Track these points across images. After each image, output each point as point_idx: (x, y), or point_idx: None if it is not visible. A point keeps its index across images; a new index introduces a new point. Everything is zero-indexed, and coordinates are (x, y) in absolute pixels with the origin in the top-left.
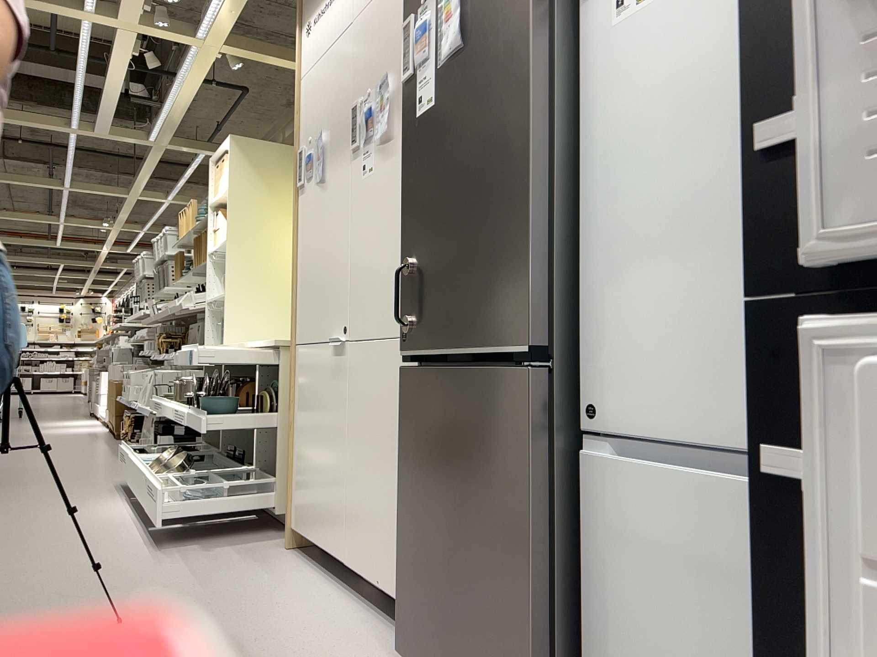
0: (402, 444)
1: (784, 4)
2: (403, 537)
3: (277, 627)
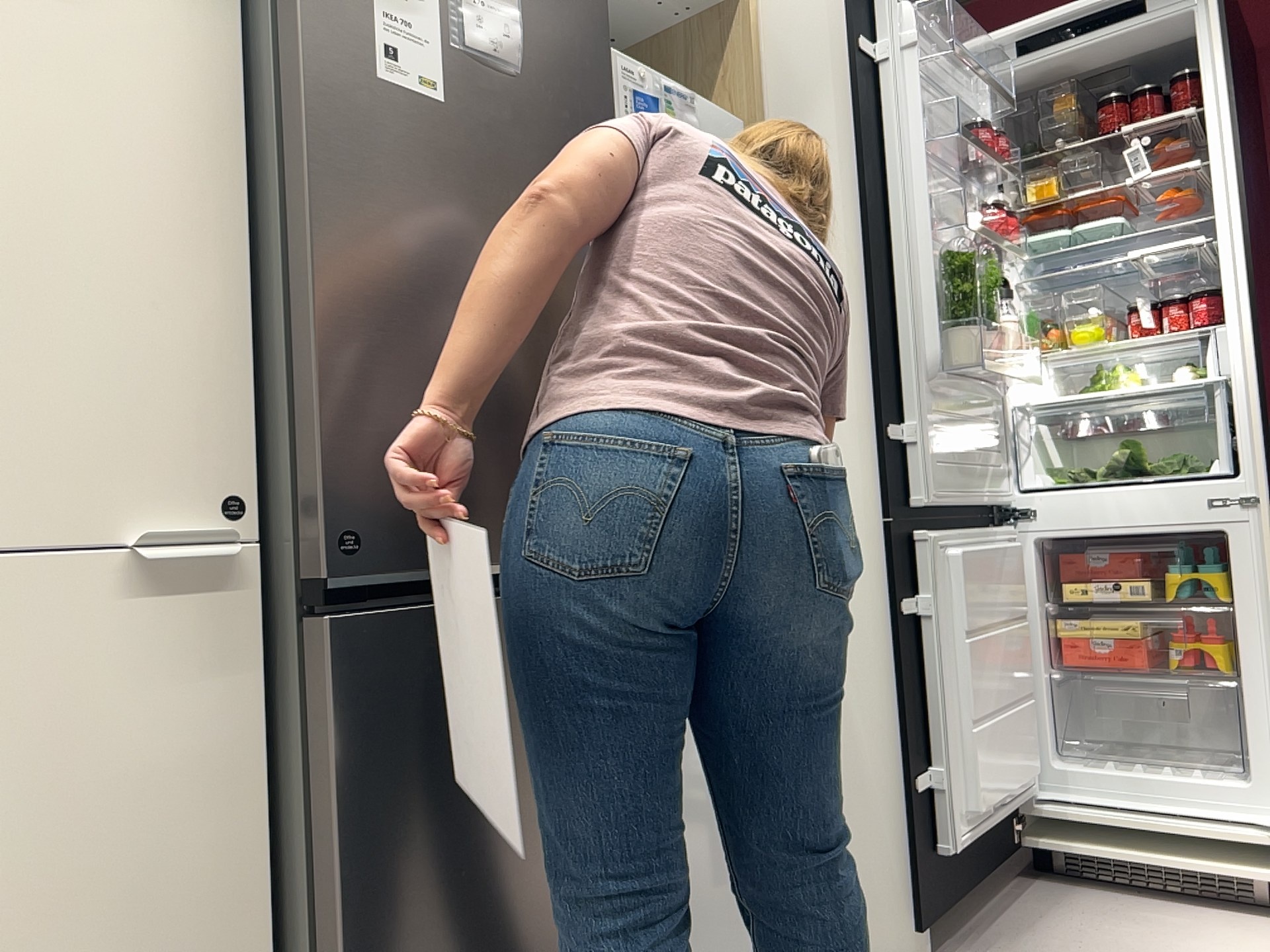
0: (352, 791)
1: (887, 362)
2: None
3: None
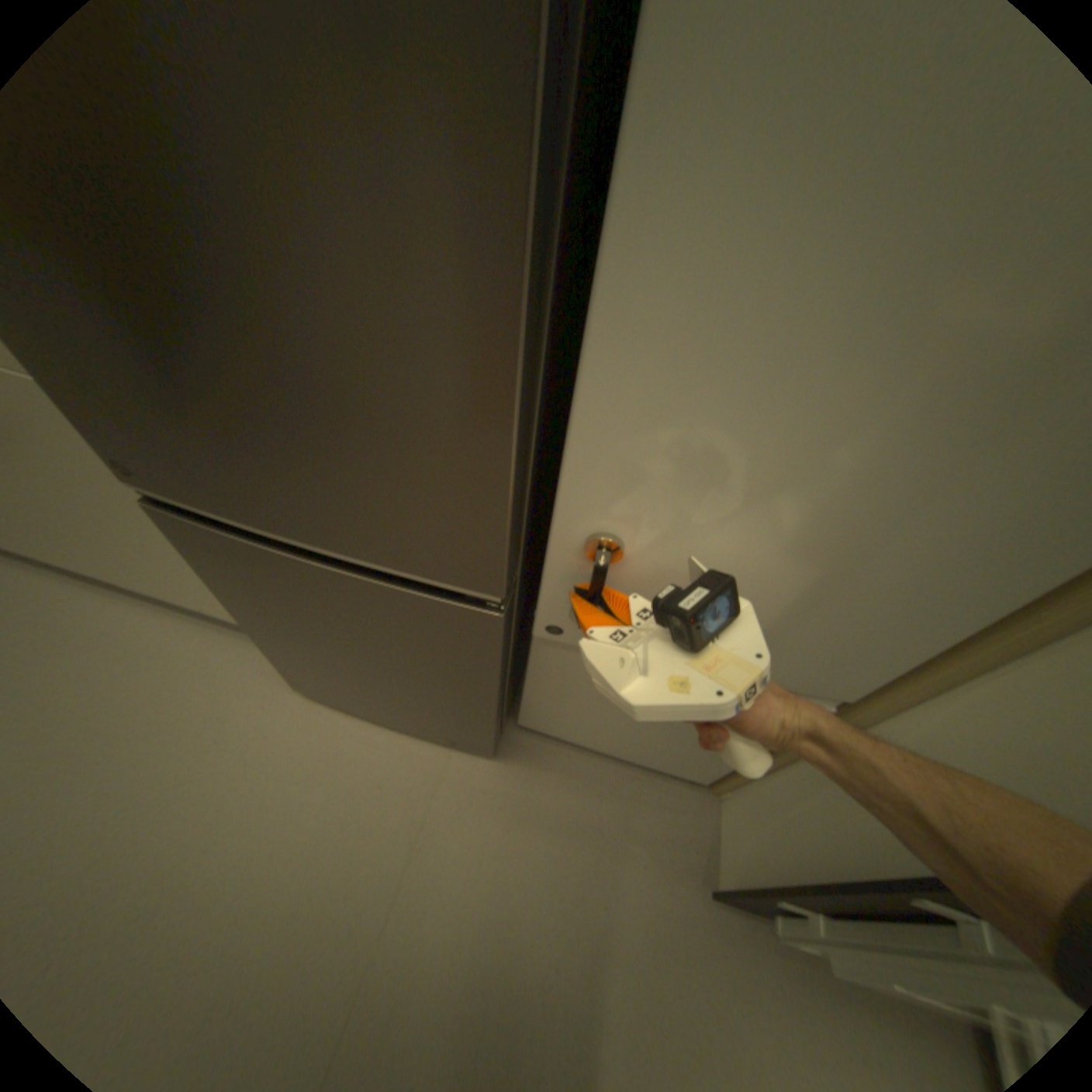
0: (213, 579)
1: None
2: (263, 638)
3: (109, 711)
